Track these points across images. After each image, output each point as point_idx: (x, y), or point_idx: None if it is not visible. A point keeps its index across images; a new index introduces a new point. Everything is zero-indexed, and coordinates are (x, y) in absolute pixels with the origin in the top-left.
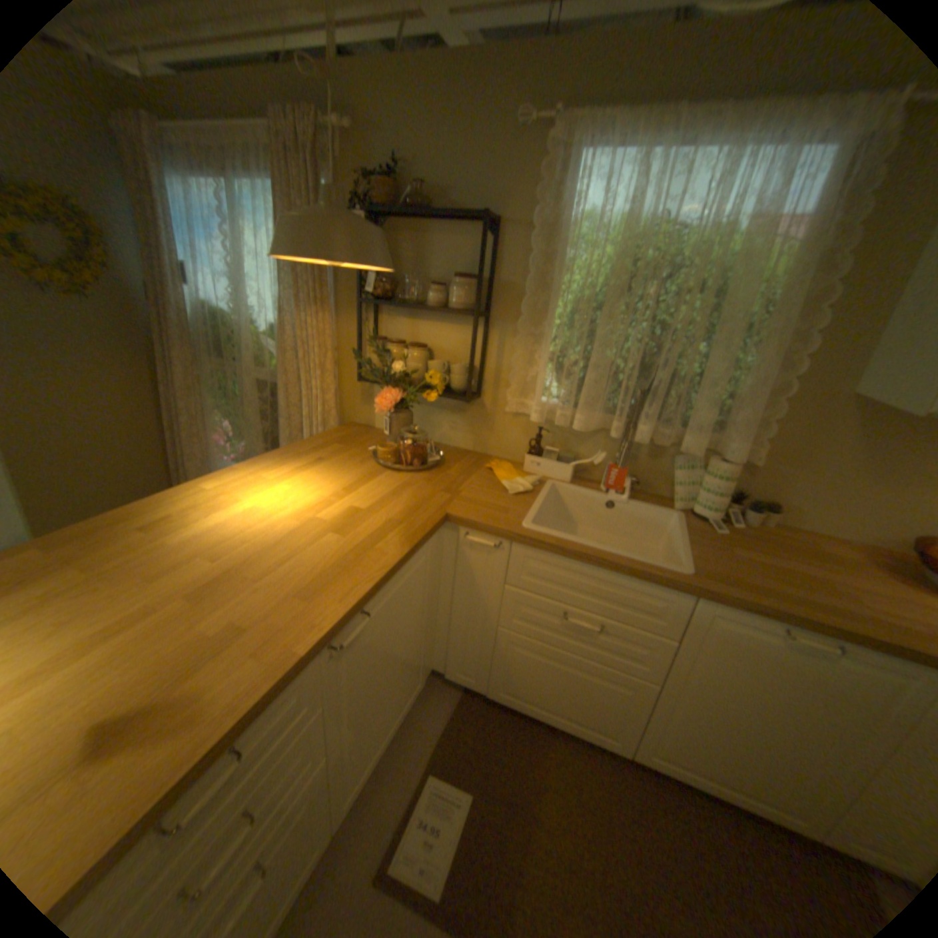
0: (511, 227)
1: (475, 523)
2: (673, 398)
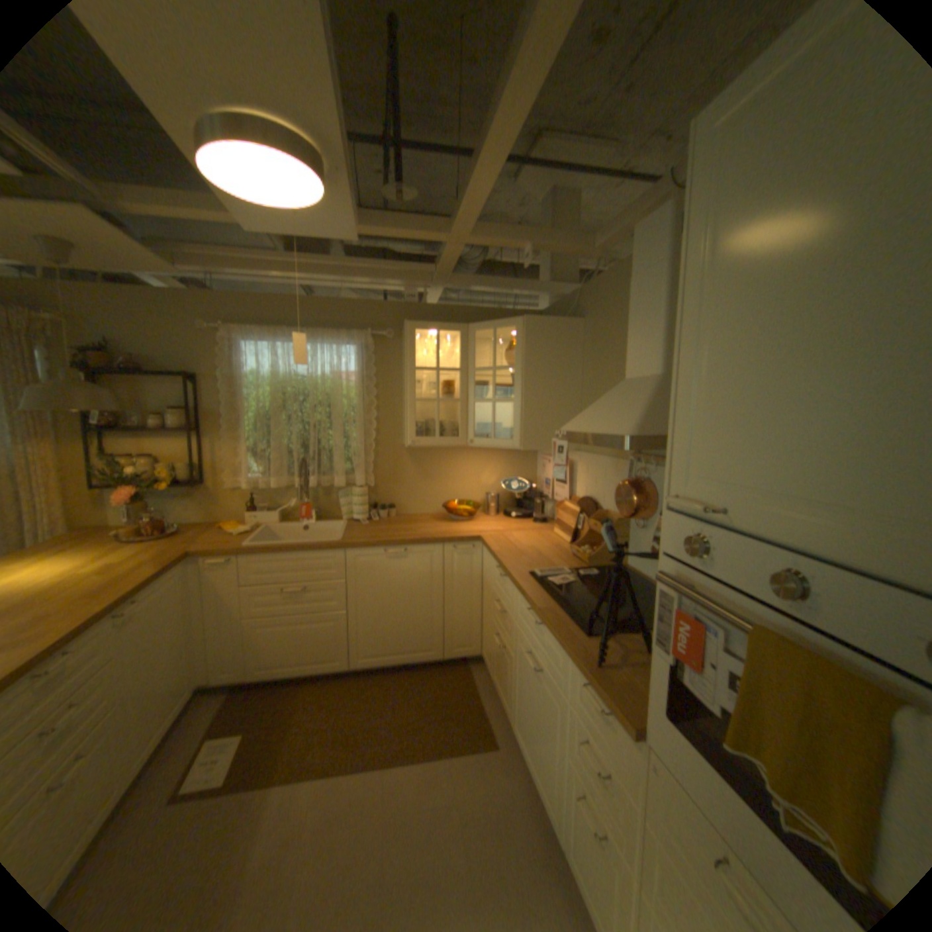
0: (204, 379)
1: (208, 552)
2: (322, 460)
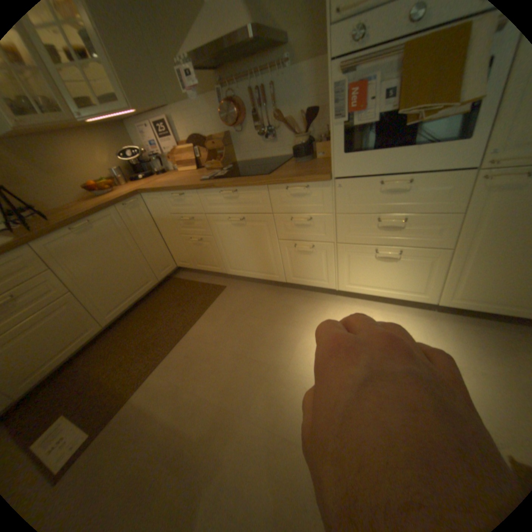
0: None
1: None
2: None
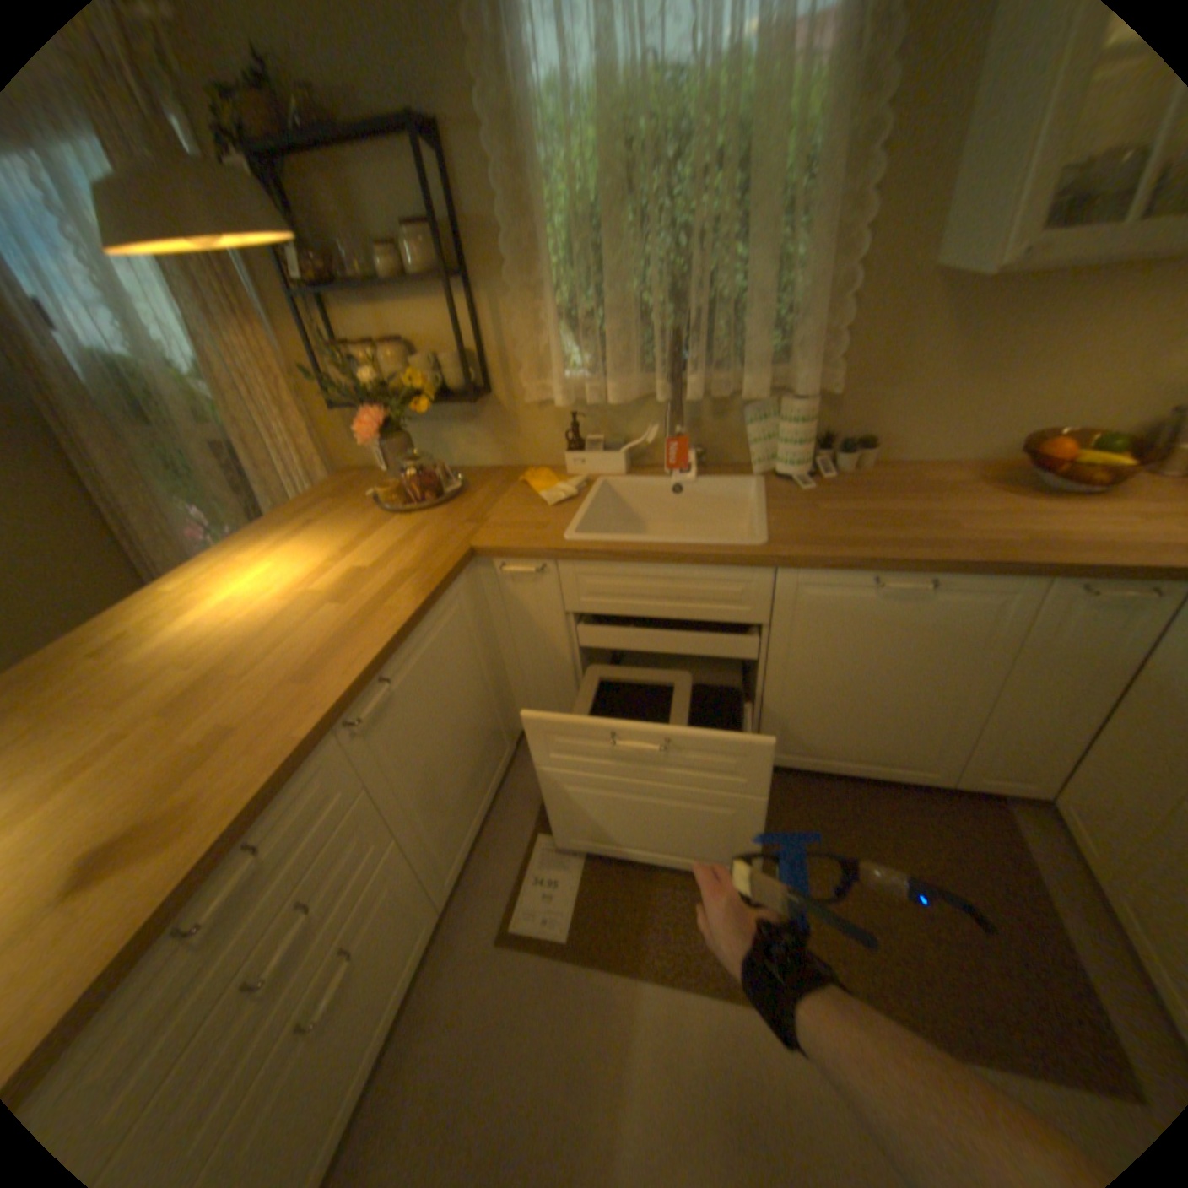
0: (453, 134)
1: (506, 551)
2: (717, 332)
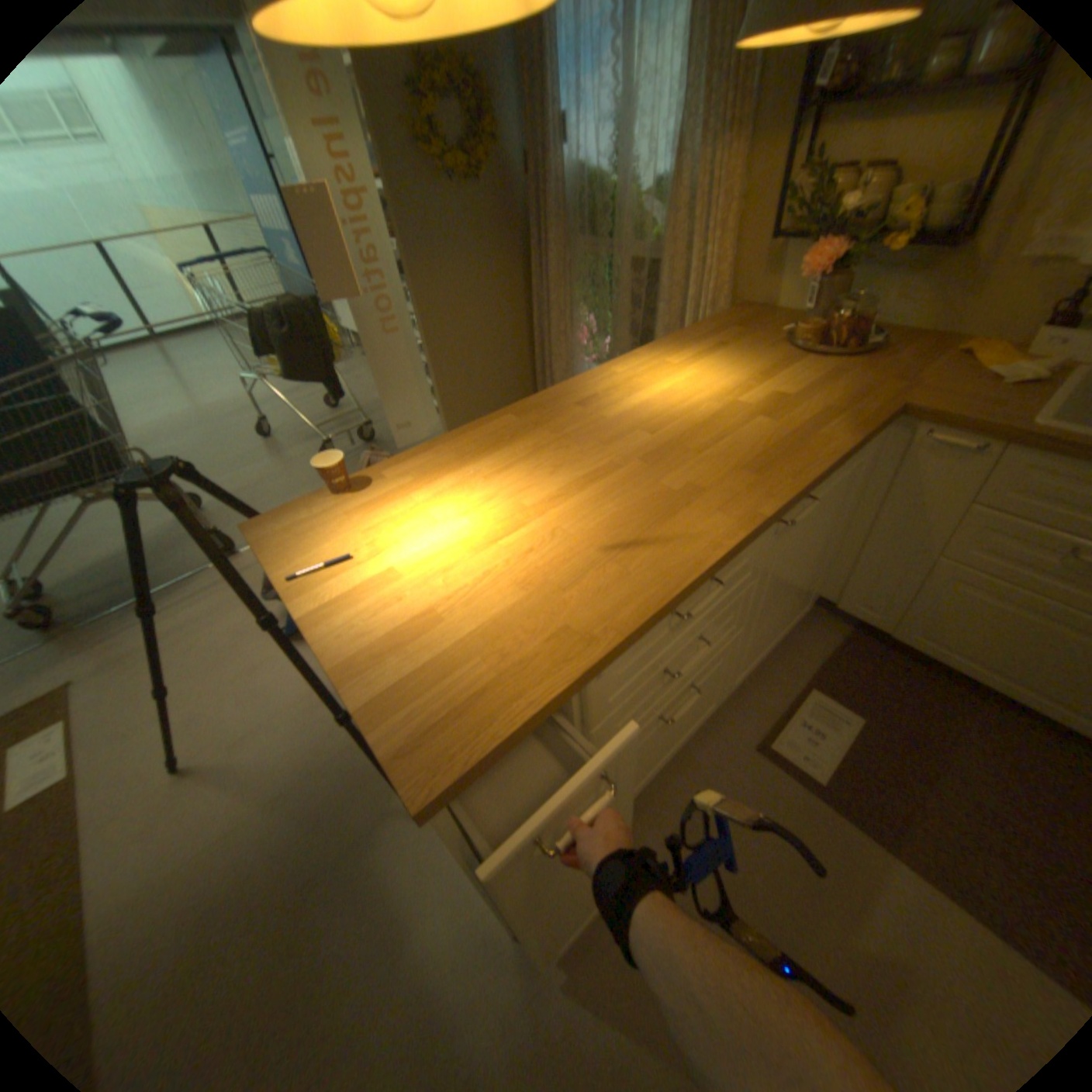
0: None
1: (951, 416)
2: None
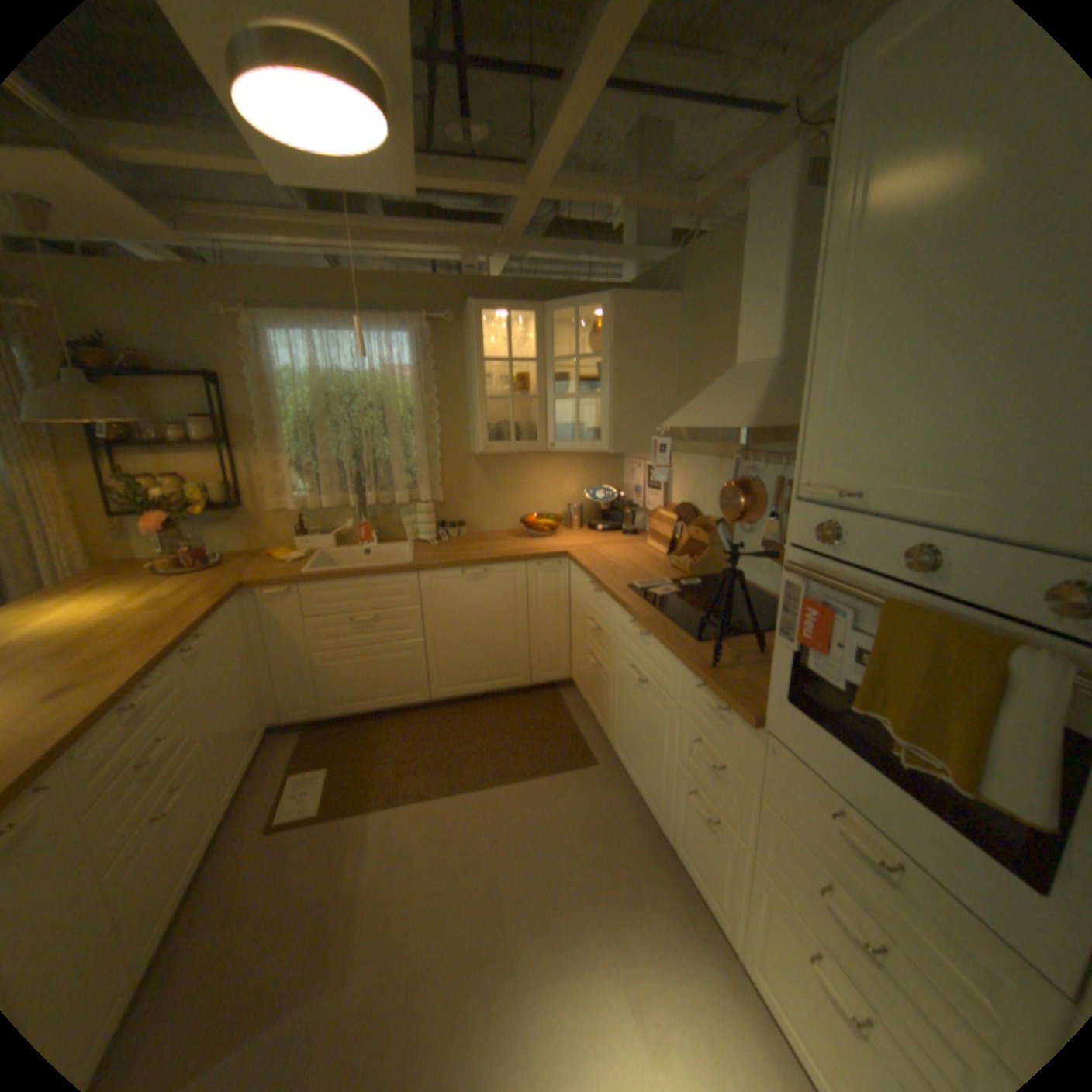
0: (227, 380)
1: (264, 582)
2: (379, 474)
